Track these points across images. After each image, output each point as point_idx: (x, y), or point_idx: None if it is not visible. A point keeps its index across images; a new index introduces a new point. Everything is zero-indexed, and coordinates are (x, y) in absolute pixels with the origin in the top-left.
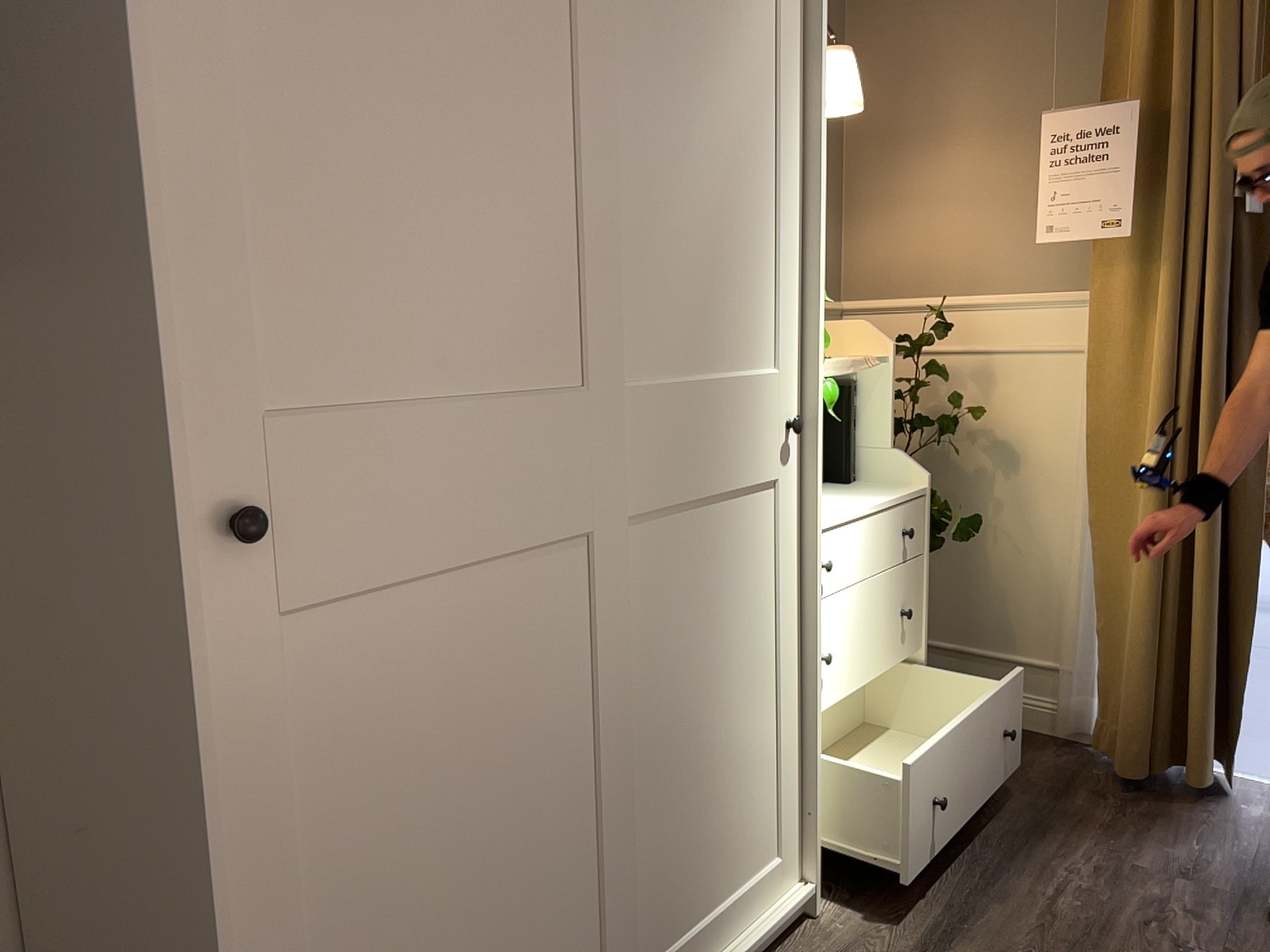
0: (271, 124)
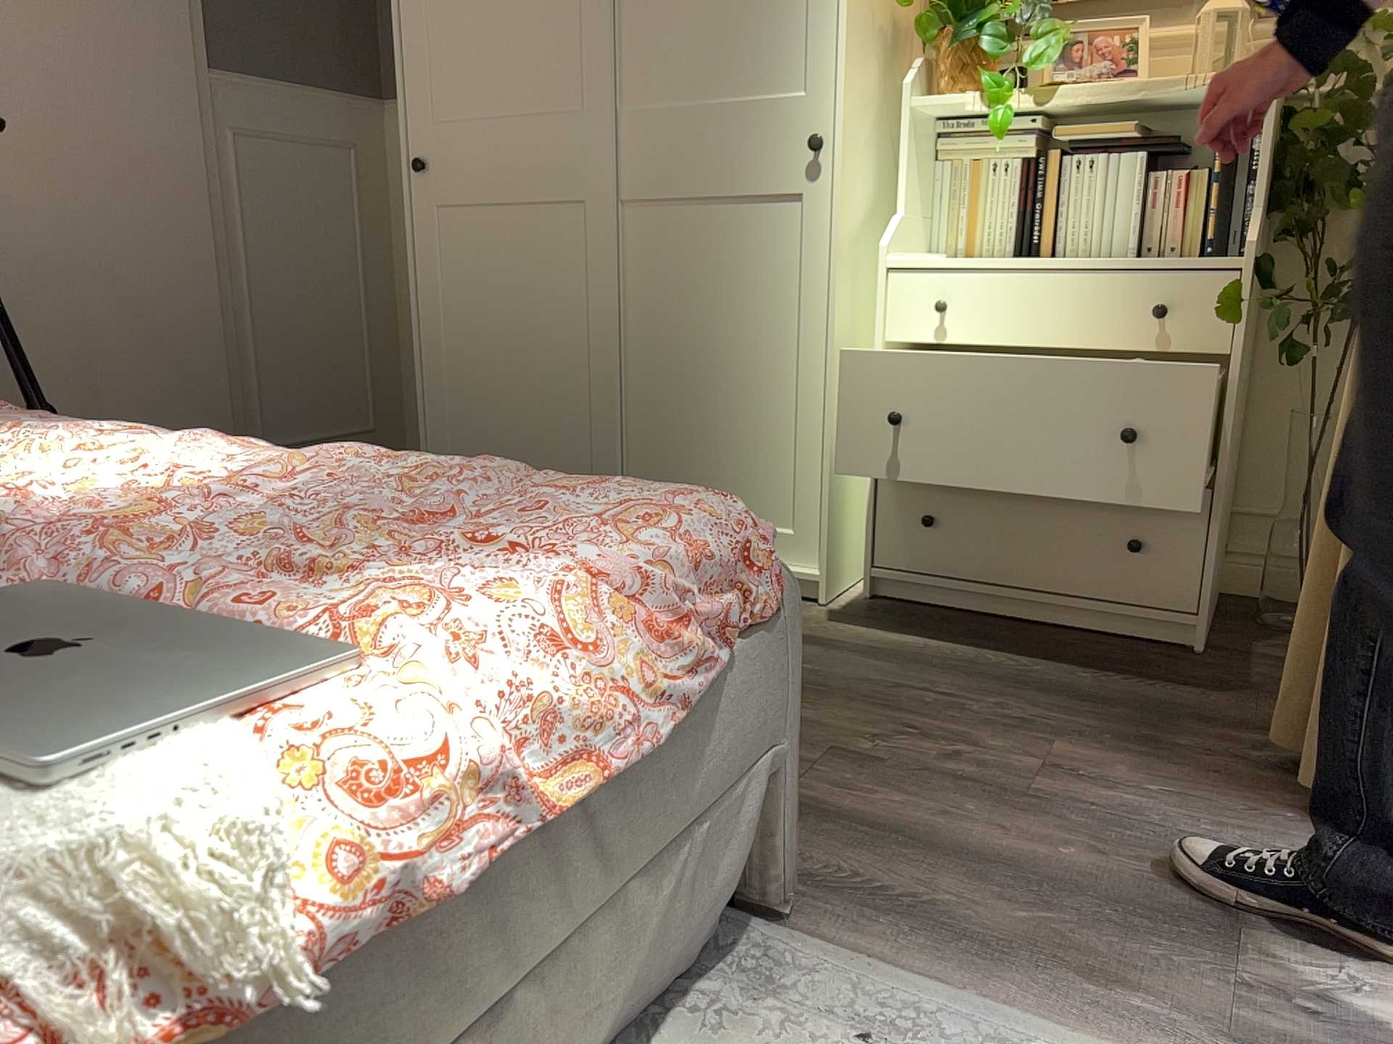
0: (440, 8)
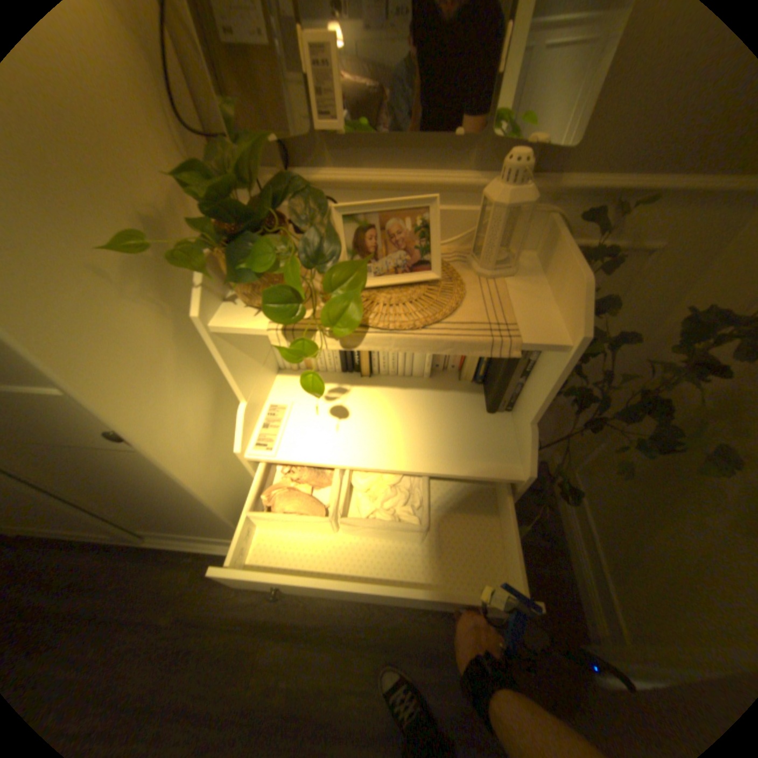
0: None
